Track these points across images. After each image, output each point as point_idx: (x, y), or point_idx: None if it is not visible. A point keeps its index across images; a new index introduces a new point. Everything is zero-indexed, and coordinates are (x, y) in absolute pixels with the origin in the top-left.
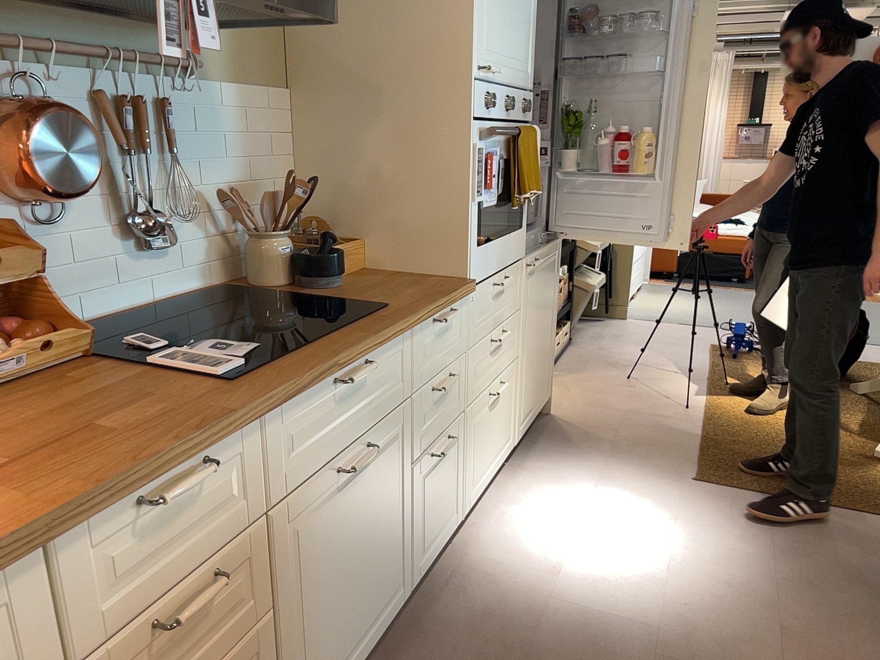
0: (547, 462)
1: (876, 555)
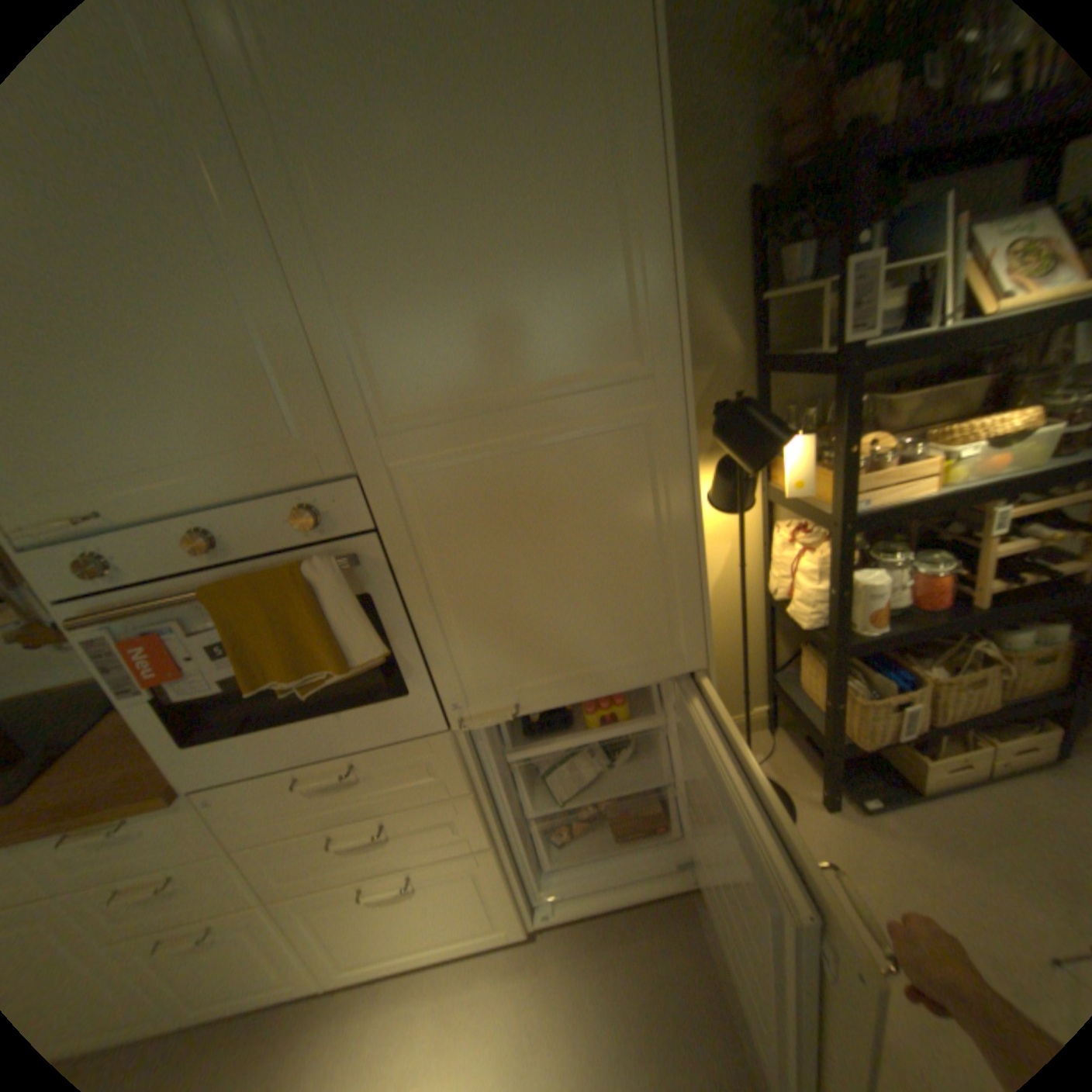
0: (571, 1000)
1: None
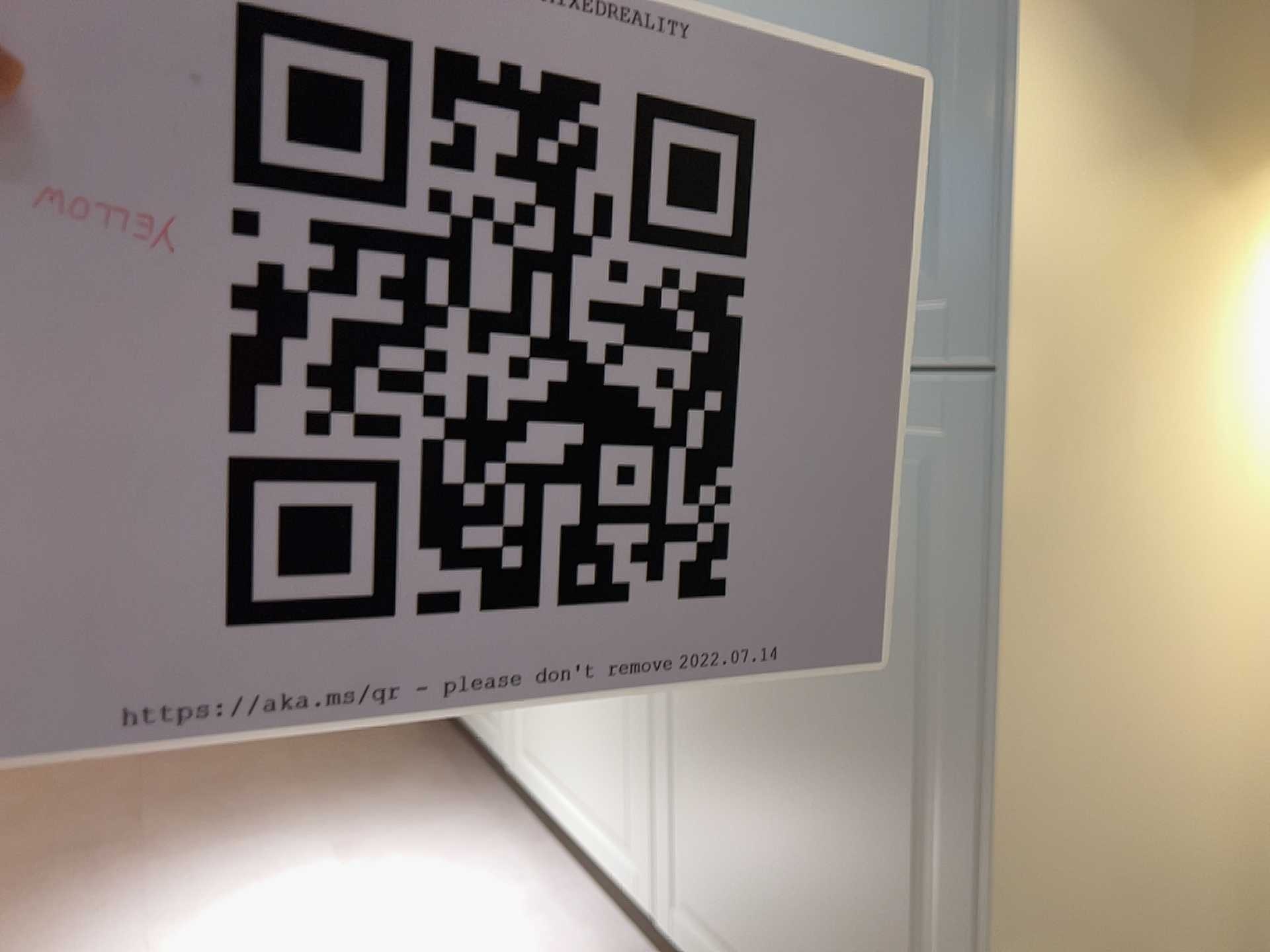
0: None
1: None
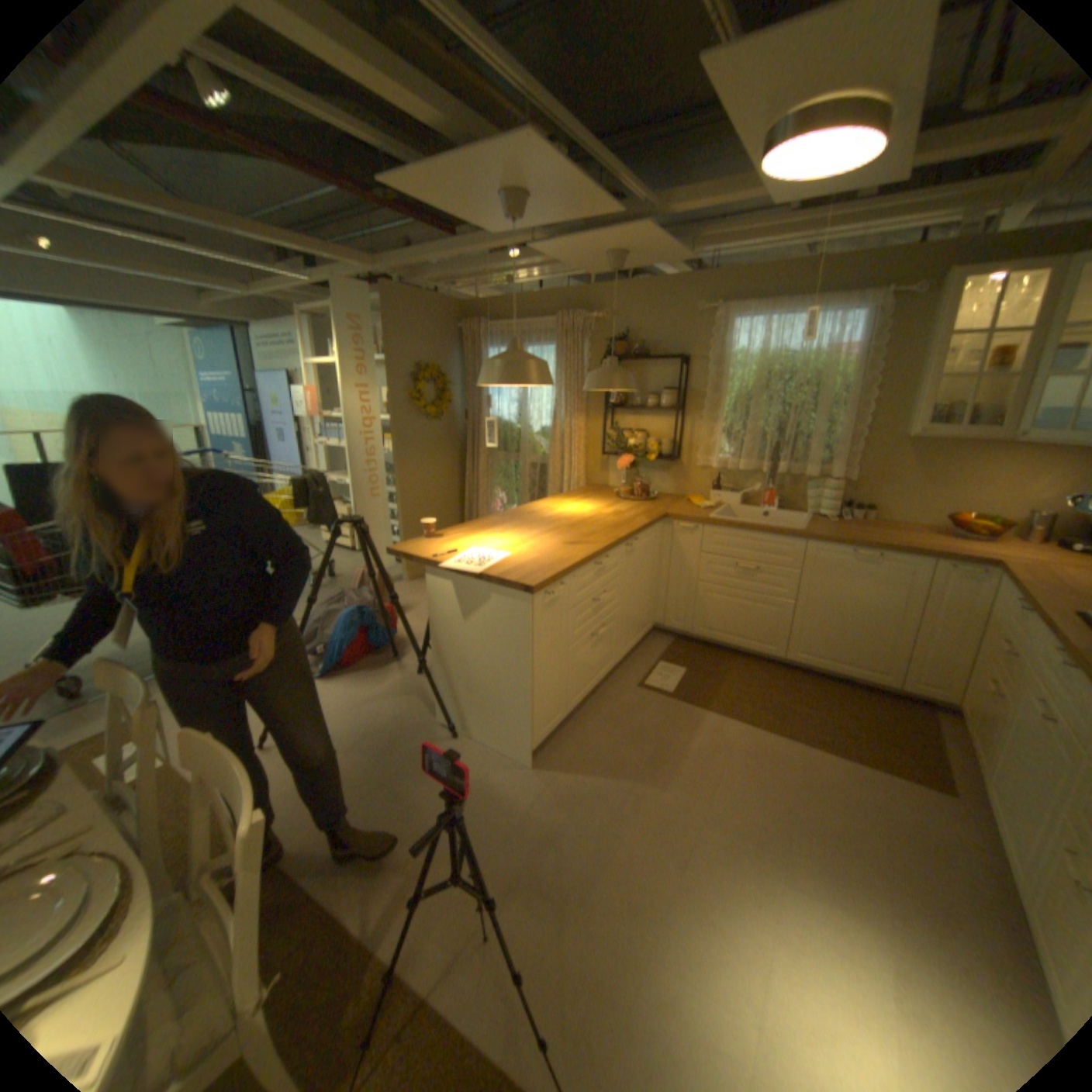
0: None
1: (530, 952)
